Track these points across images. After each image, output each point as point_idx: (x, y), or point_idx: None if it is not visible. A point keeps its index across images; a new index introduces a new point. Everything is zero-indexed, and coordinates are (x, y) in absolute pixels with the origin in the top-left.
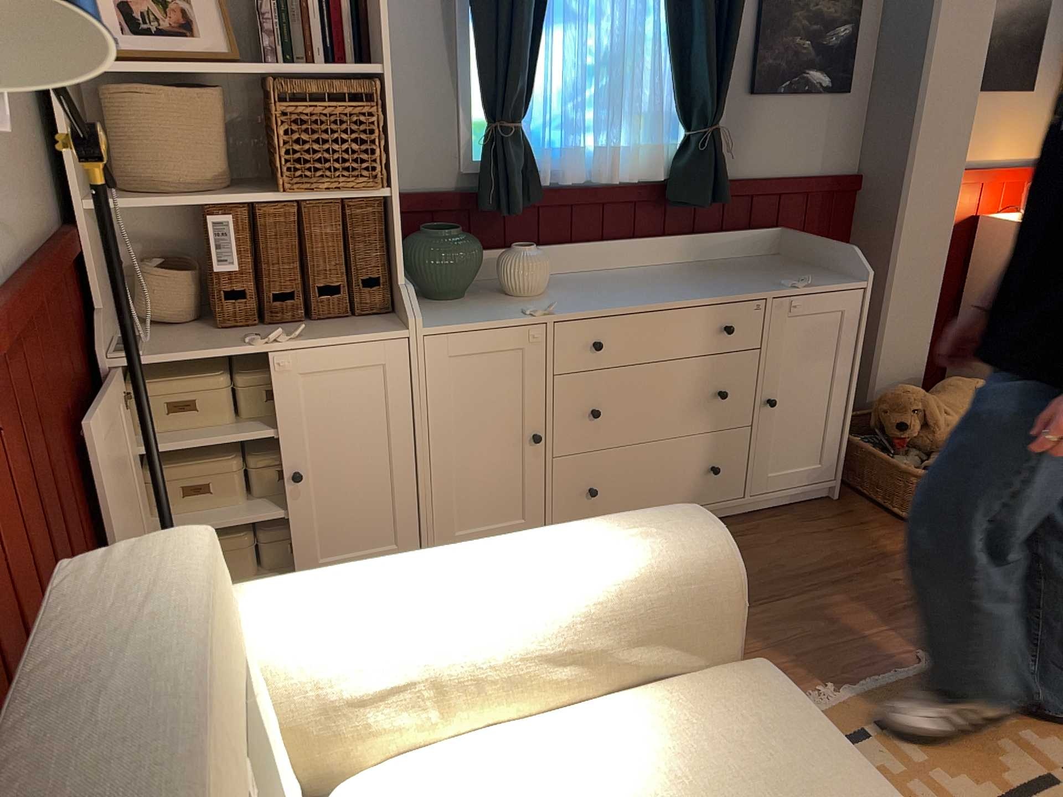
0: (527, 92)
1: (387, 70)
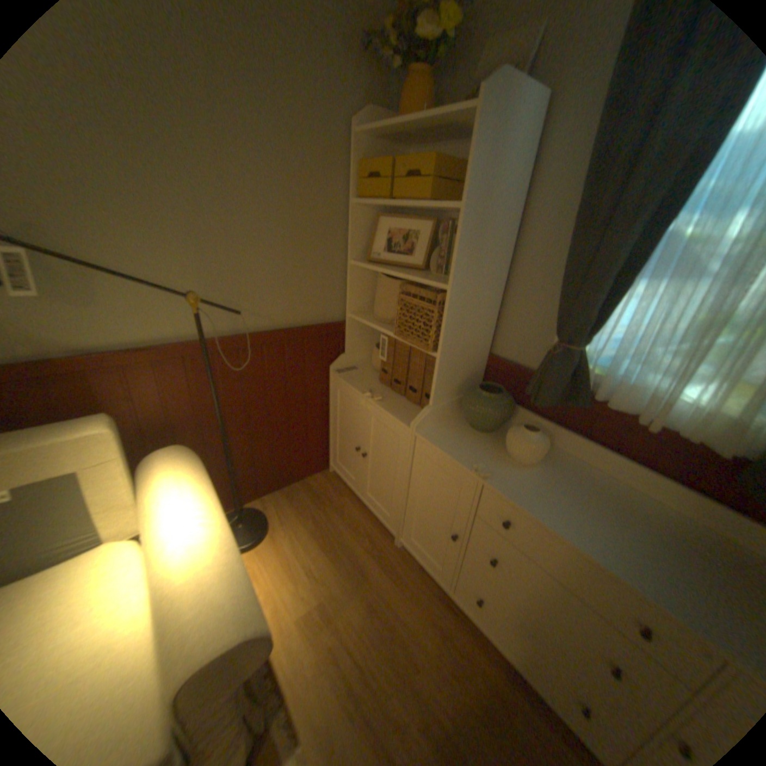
0: (598, 326)
1: (452, 288)
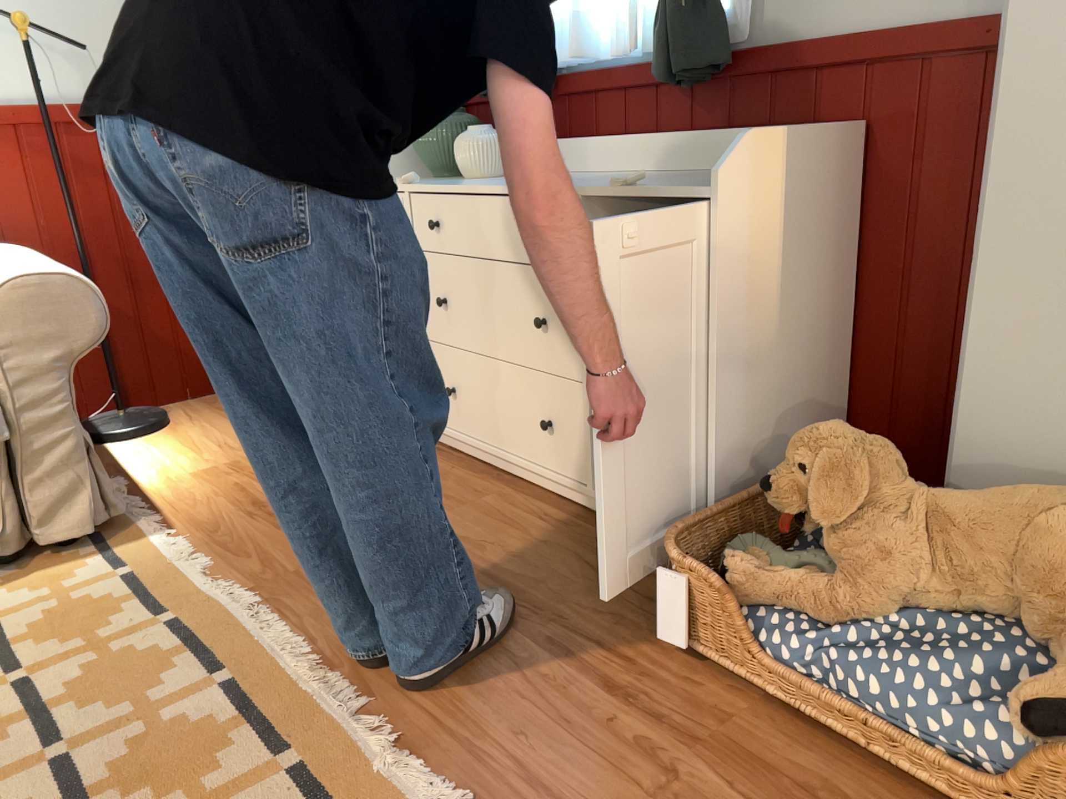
0: None
1: None
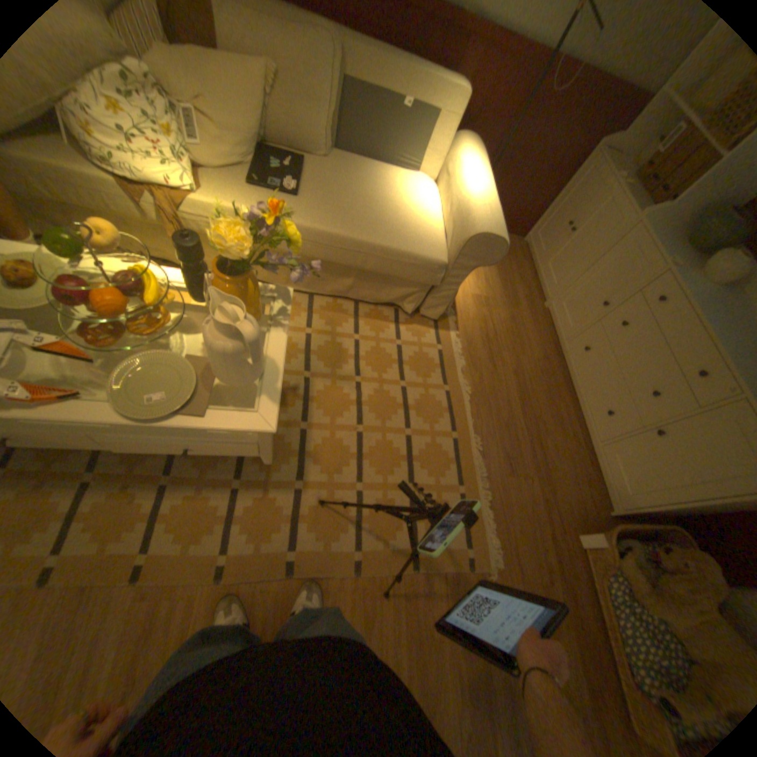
0: None
1: None
